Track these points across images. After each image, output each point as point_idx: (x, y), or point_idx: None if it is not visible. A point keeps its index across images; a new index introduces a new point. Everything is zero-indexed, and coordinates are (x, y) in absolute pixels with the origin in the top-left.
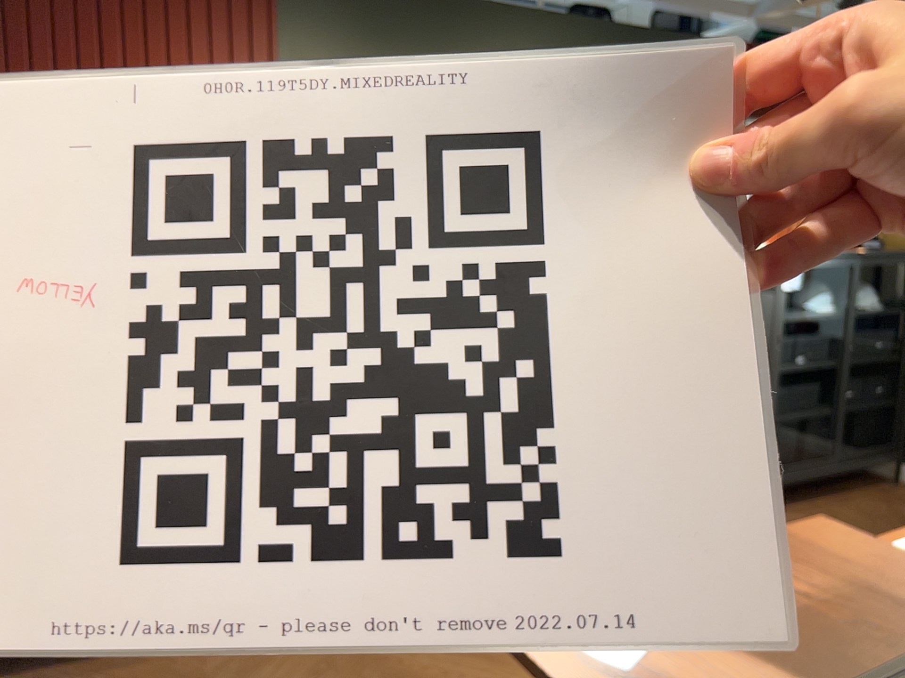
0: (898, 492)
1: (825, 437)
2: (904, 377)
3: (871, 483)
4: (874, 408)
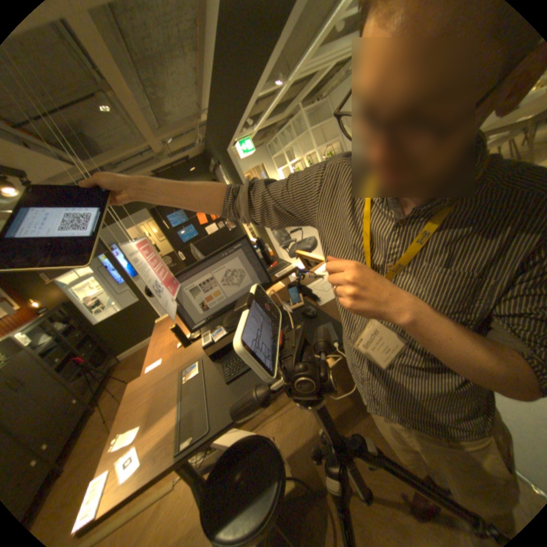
0: (121, 365)
1: (87, 372)
2: (92, 337)
3: (112, 370)
4: (92, 352)
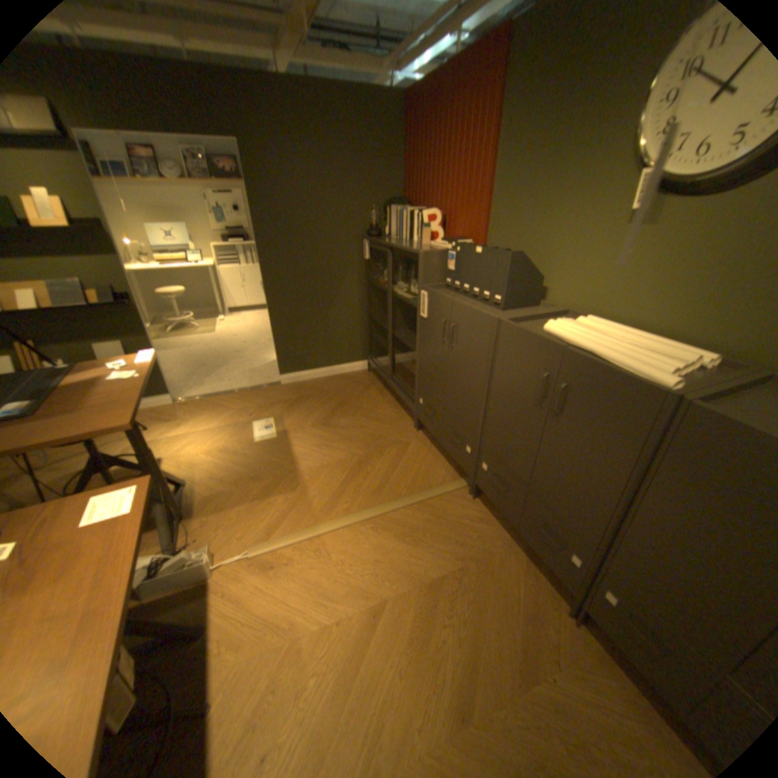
0: None
1: None
2: None
3: None
4: None
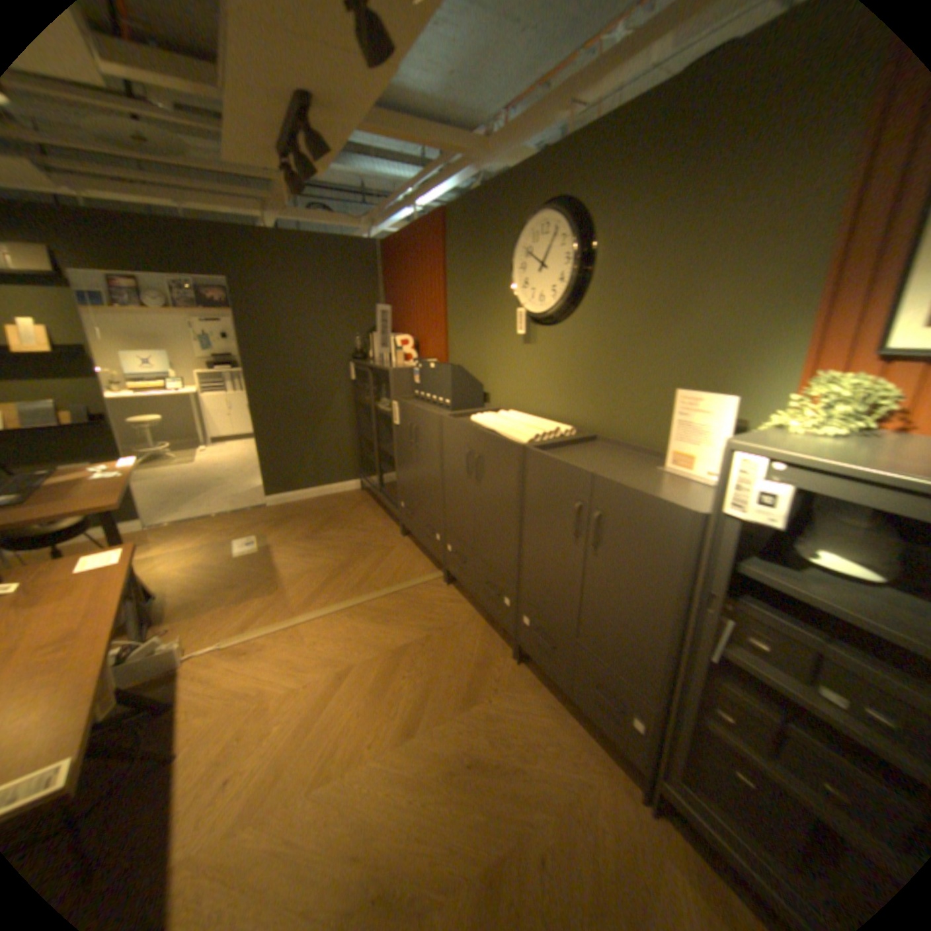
0: None
1: None
2: None
3: None
4: None
